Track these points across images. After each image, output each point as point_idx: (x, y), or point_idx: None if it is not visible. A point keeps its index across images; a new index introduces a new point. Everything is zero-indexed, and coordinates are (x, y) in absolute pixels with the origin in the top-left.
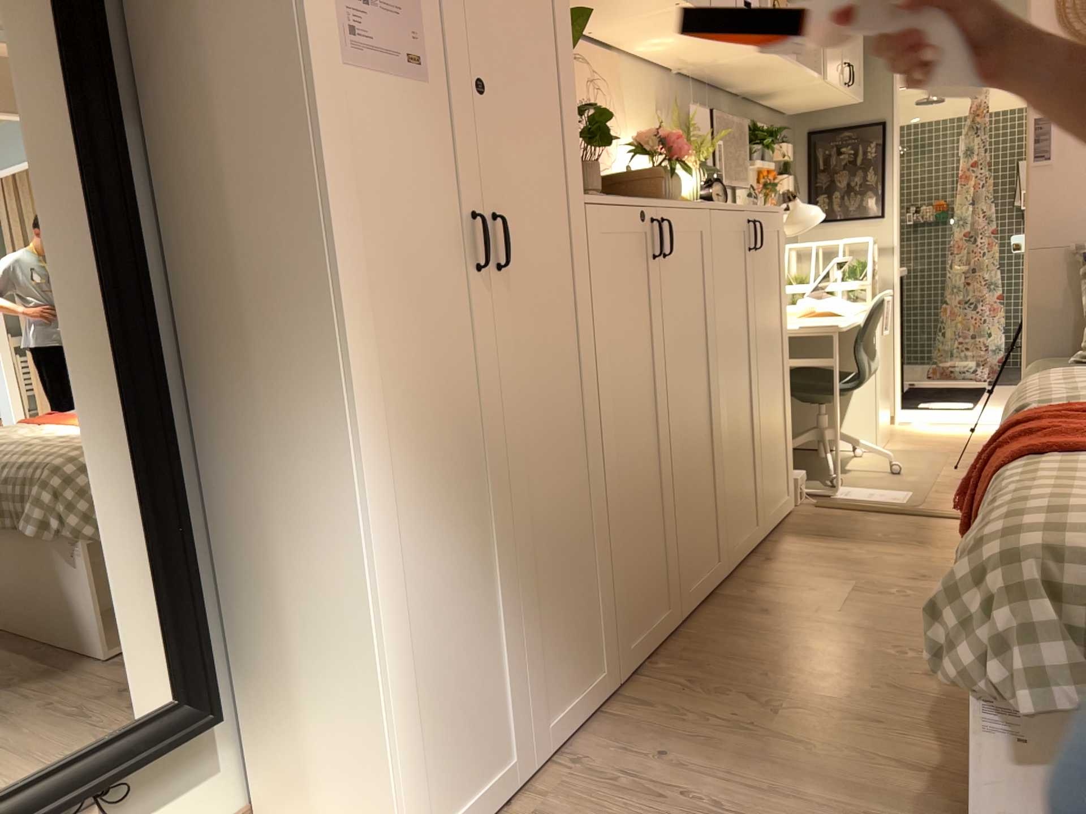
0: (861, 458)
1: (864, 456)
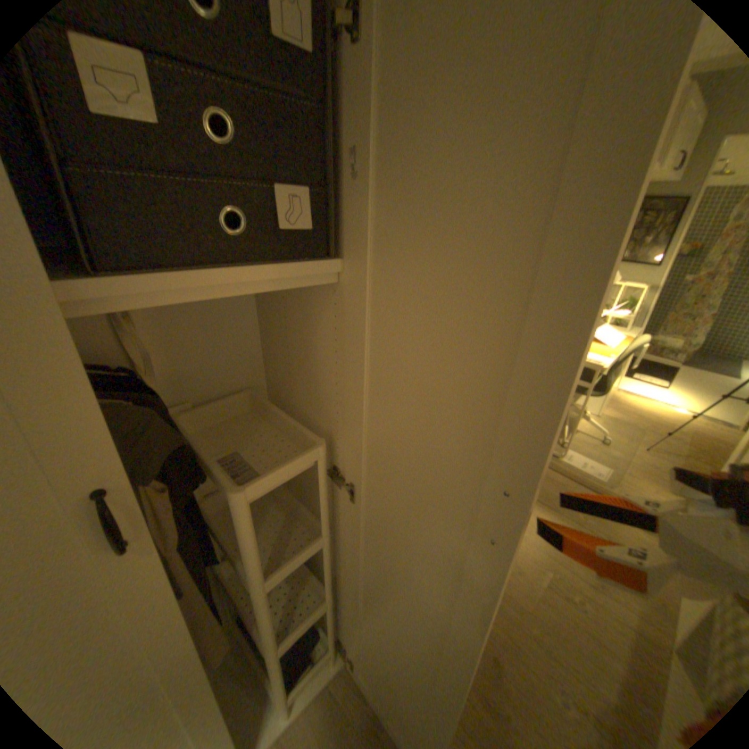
0: (588, 424)
1: (591, 422)
